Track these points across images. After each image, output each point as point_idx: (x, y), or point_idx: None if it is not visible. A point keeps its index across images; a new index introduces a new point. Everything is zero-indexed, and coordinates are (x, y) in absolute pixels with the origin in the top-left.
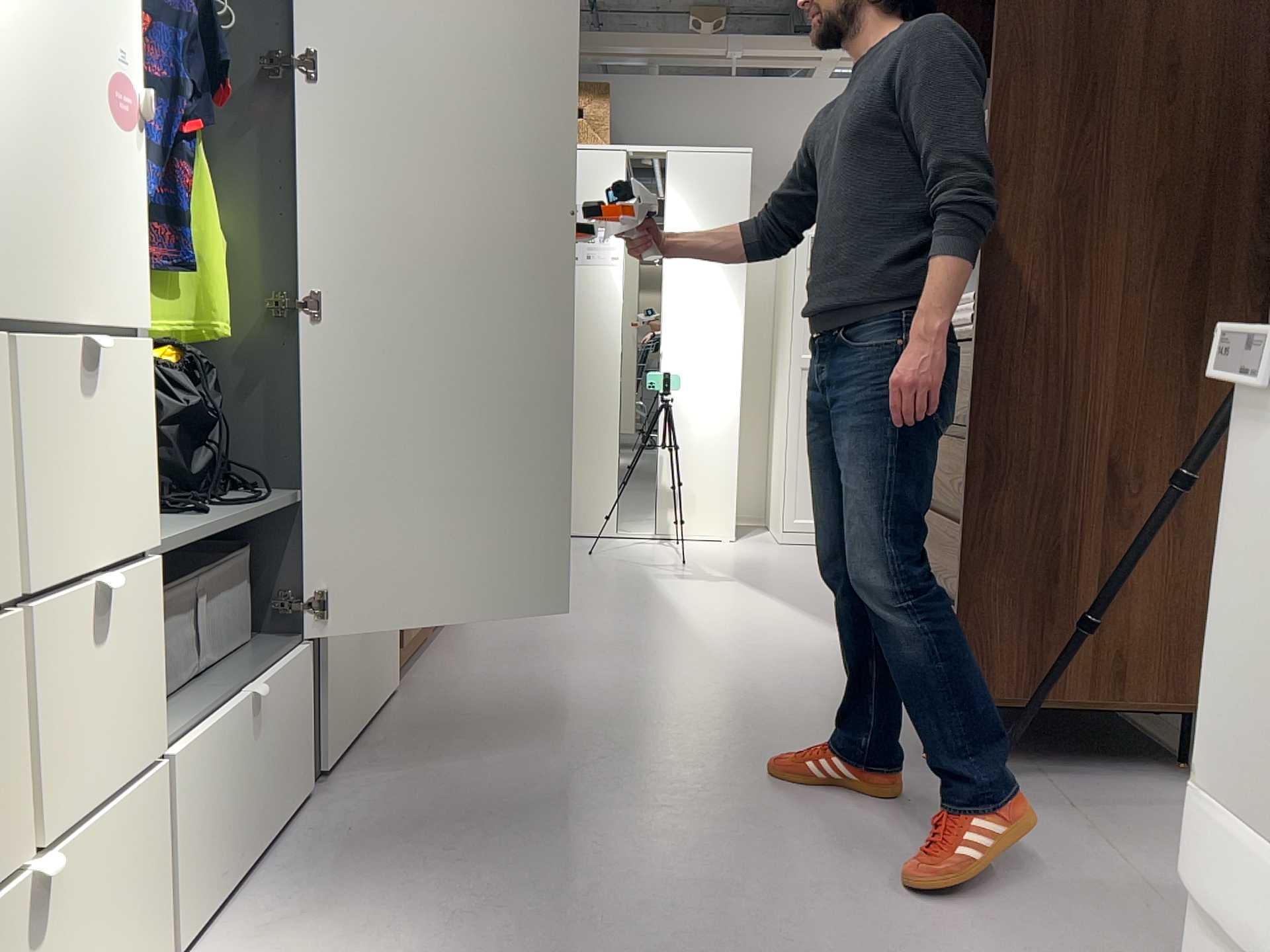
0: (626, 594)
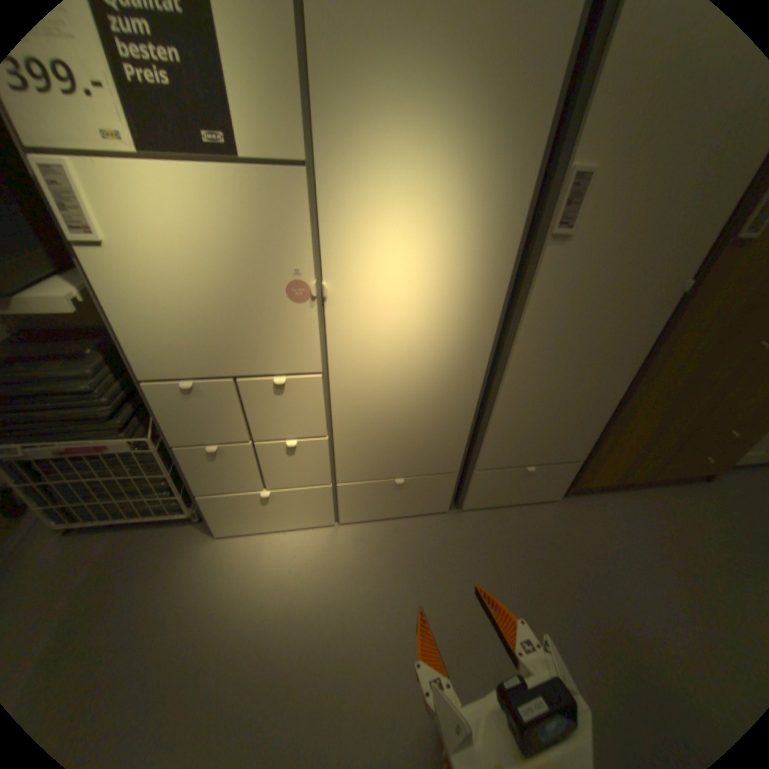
0: None
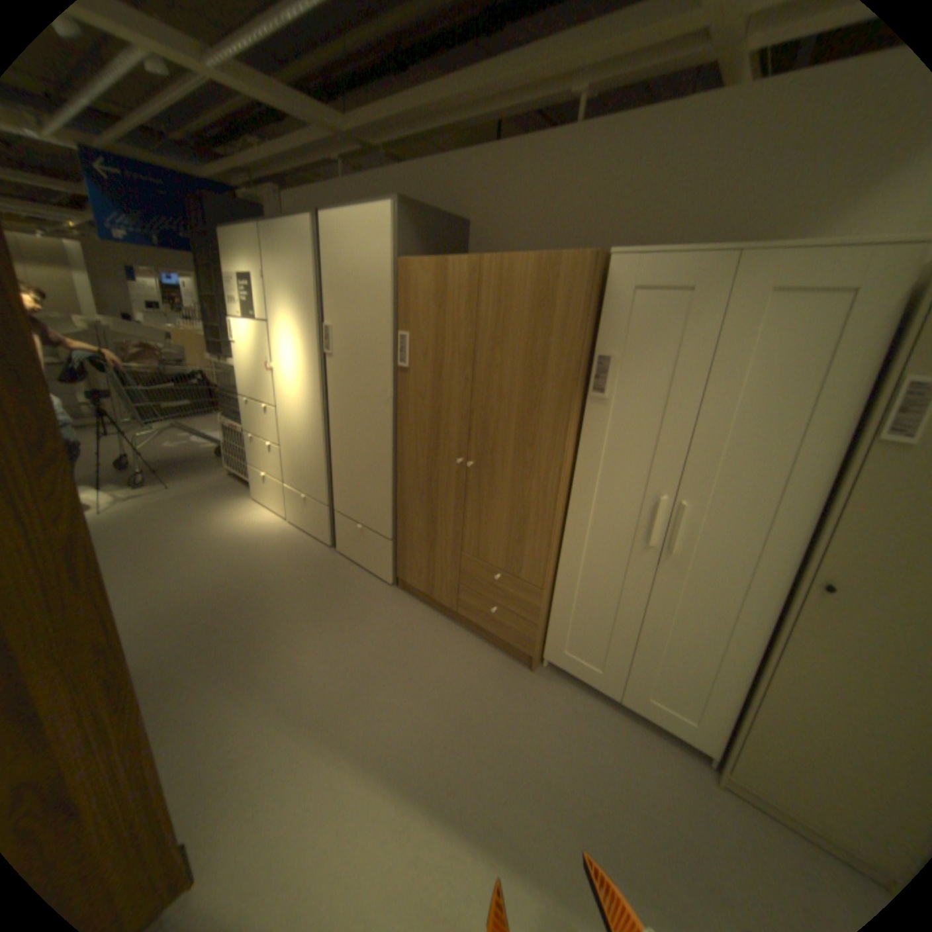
0: (498, 805)
